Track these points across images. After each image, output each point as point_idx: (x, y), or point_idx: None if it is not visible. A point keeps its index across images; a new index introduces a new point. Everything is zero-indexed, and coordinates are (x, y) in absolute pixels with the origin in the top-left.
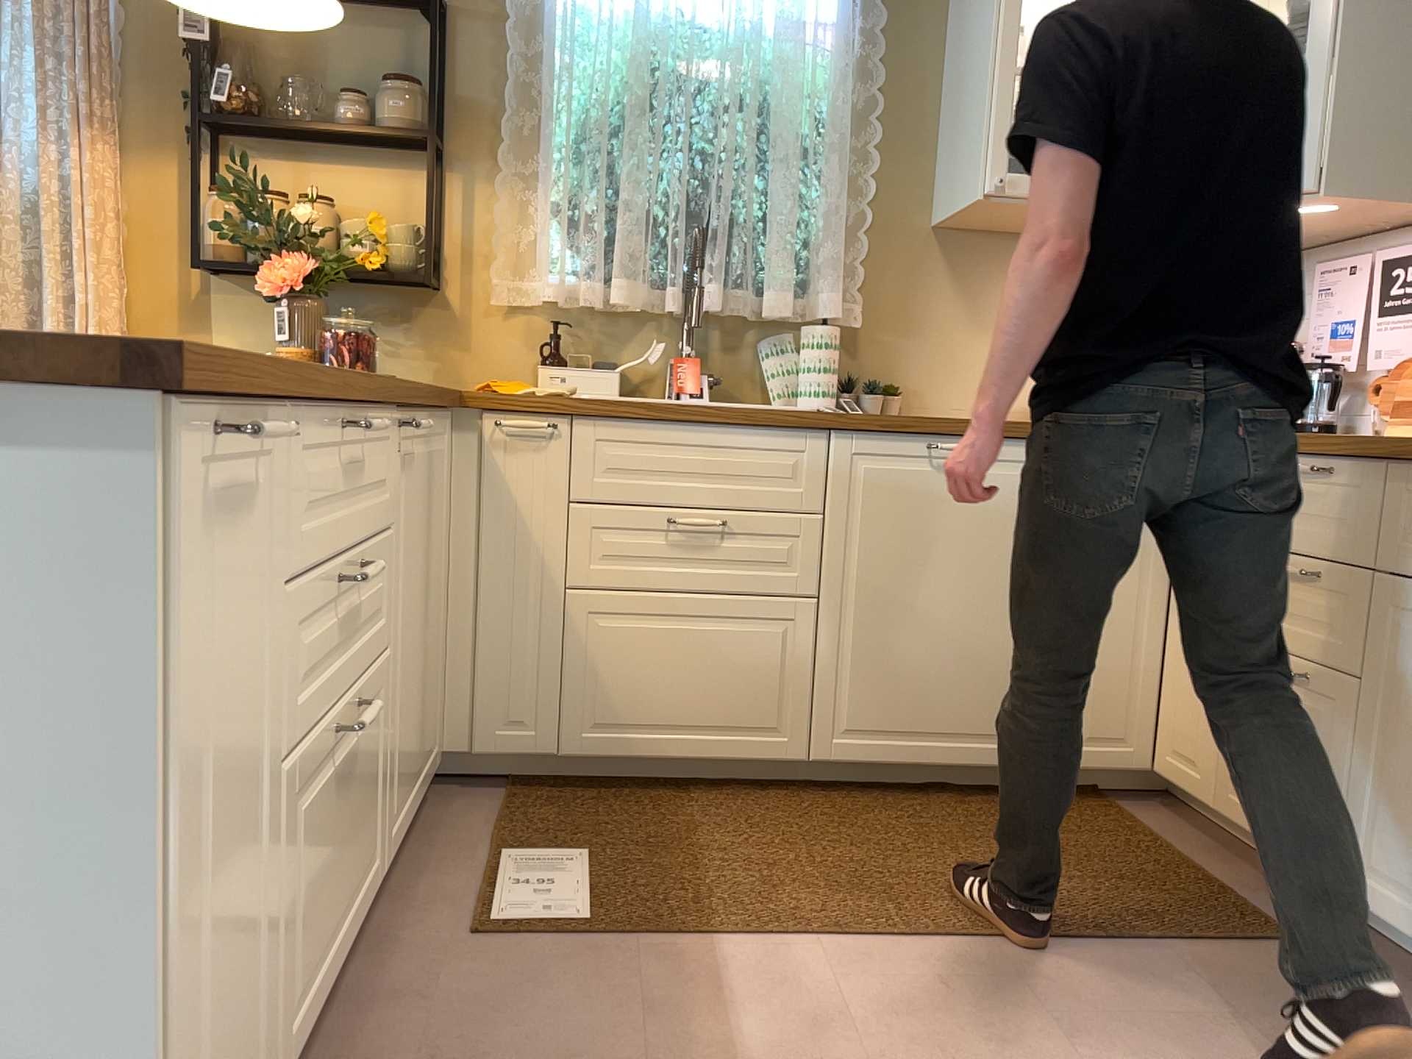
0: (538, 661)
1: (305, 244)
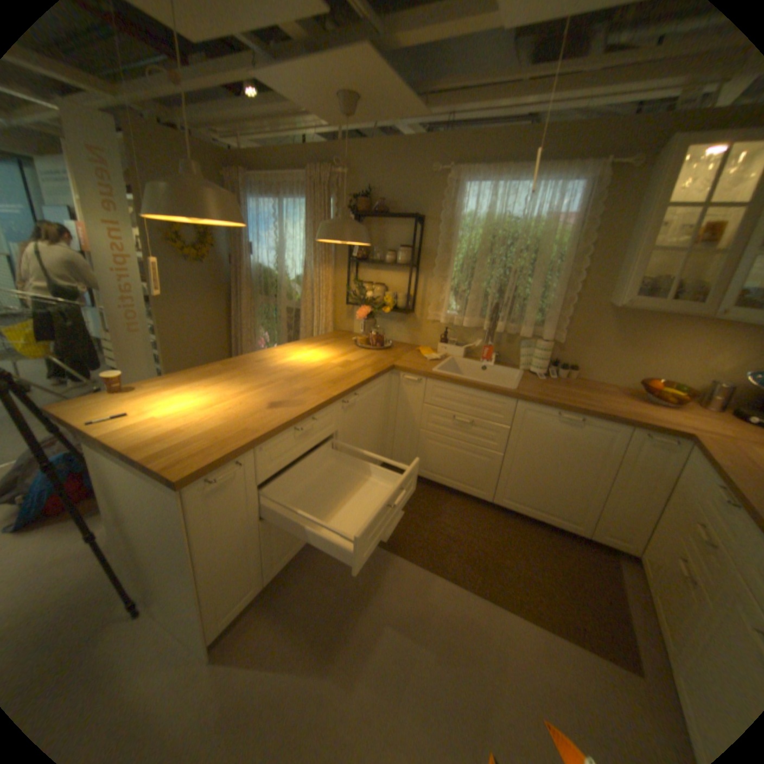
0: (410, 446)
1: (369, 302)
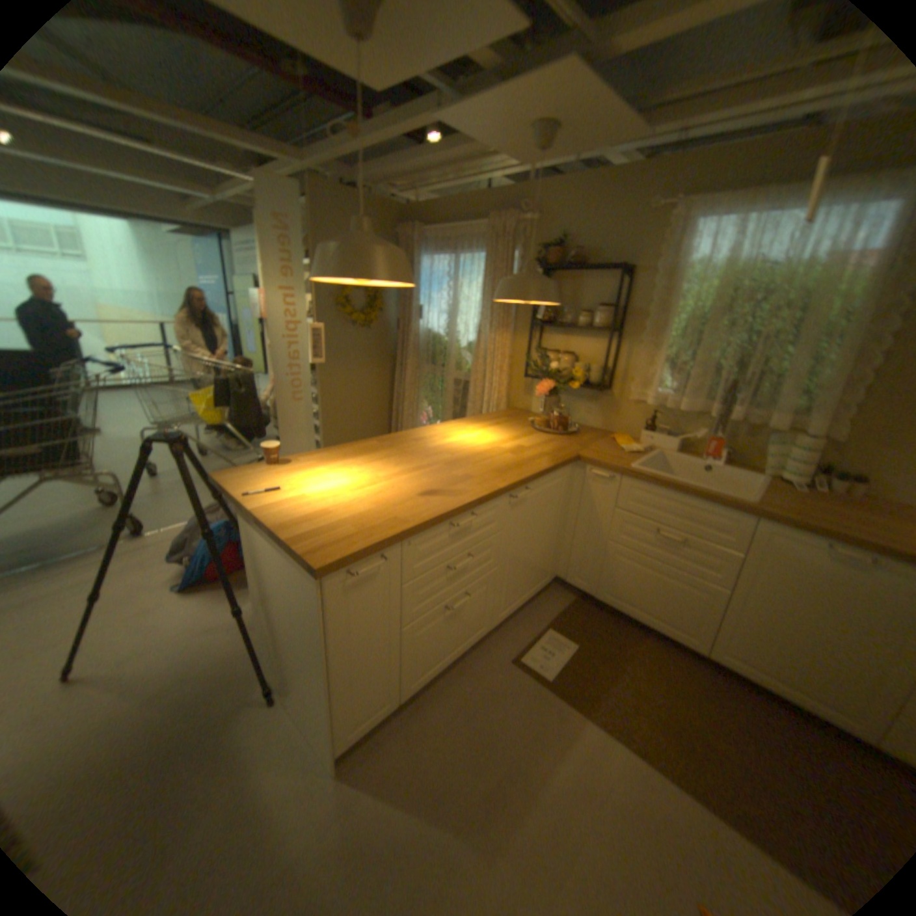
0: (594, 562)
1: (554, 375)
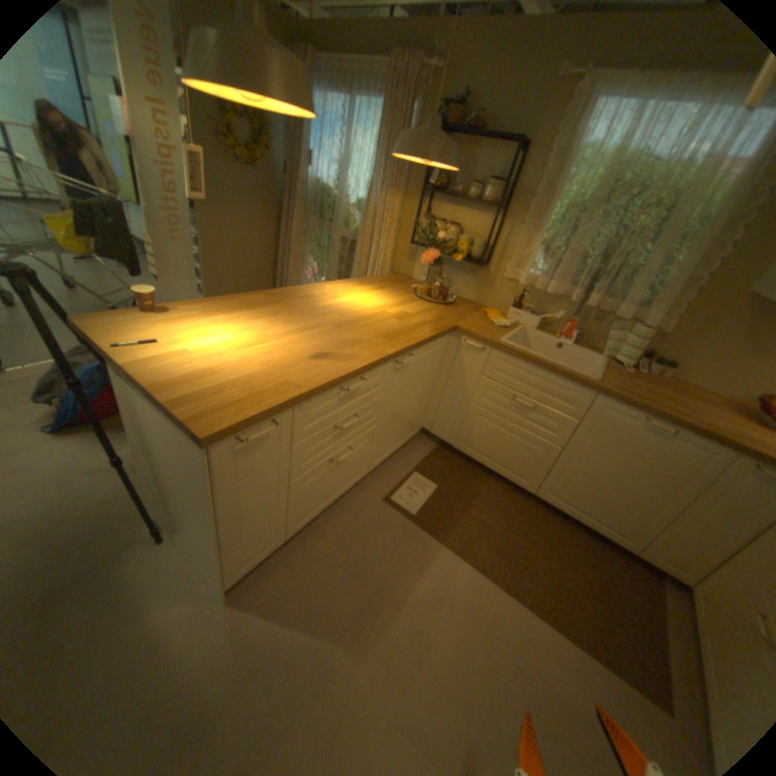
0: (456, 418)
1: (439, 245)
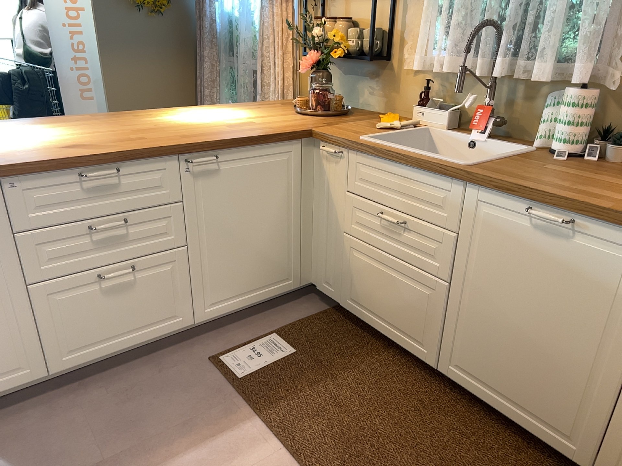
0: (335, 260)
1: (320, 46)
